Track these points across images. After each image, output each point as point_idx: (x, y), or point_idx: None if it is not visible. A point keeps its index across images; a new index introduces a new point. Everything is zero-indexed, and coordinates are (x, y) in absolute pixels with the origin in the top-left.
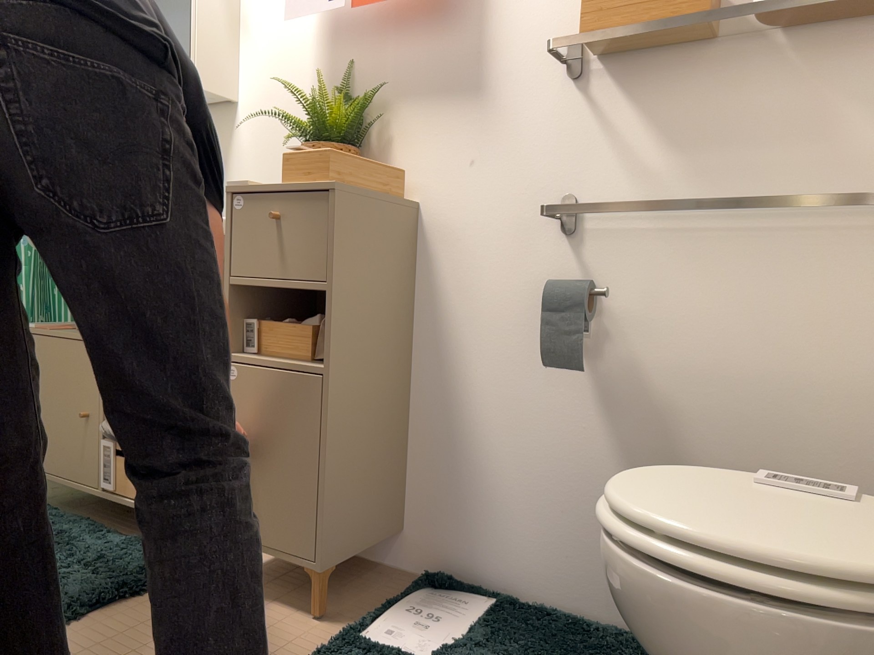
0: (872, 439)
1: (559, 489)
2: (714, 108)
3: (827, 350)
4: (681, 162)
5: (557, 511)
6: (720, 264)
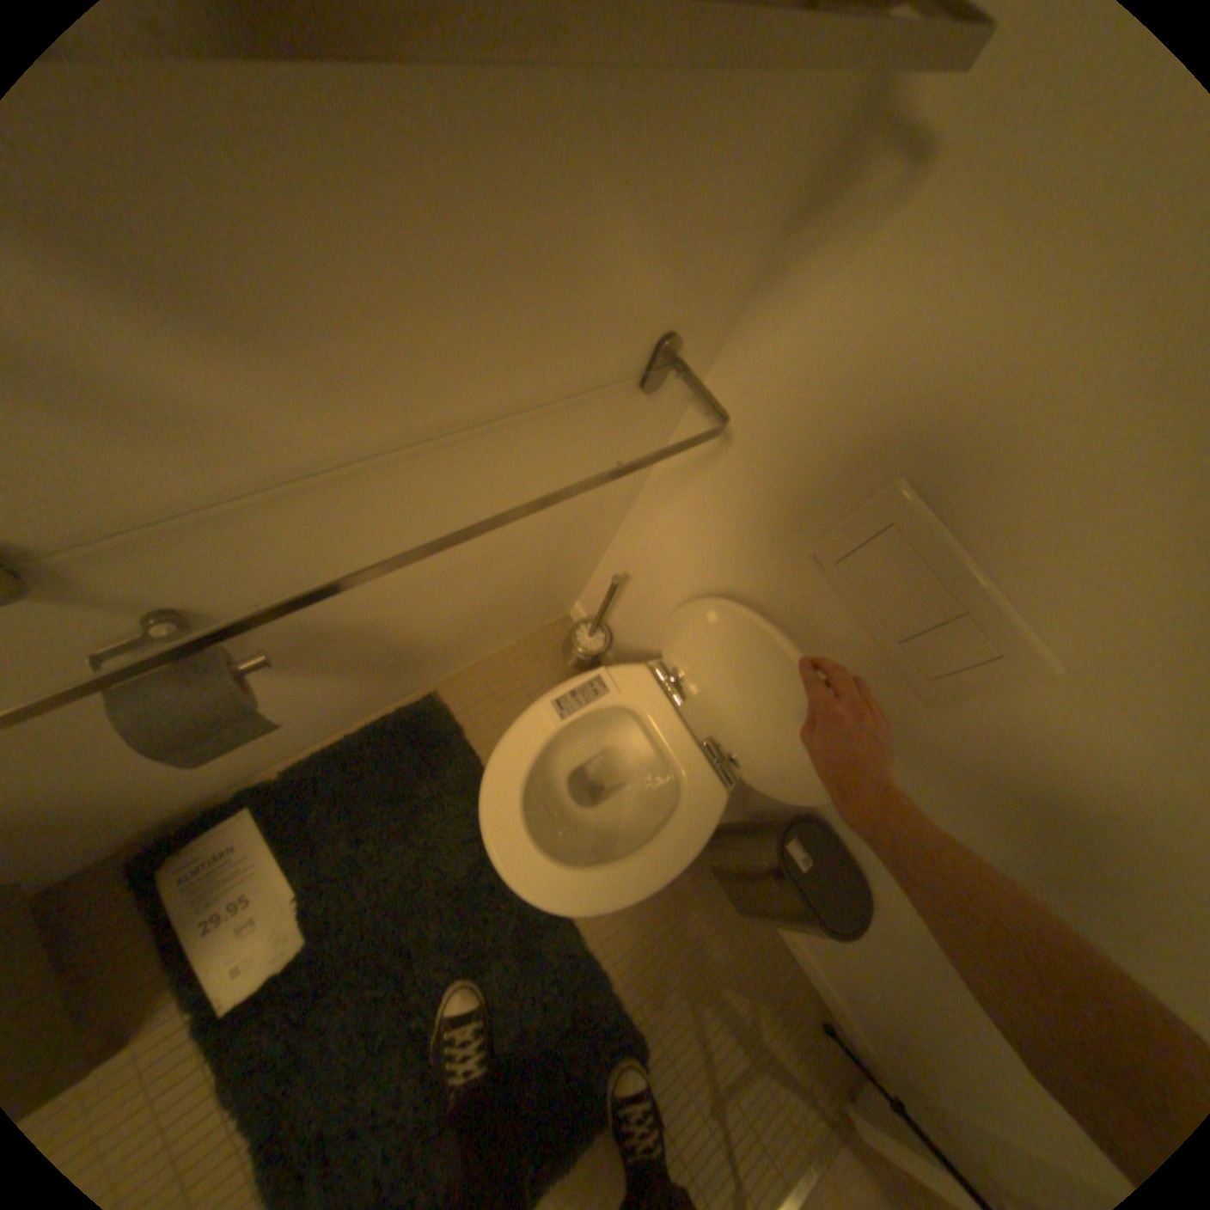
0: (555, 542)
1: None
2: (327, 193)
3: None
4: (273, 358)
5: None
6: (405, 491)
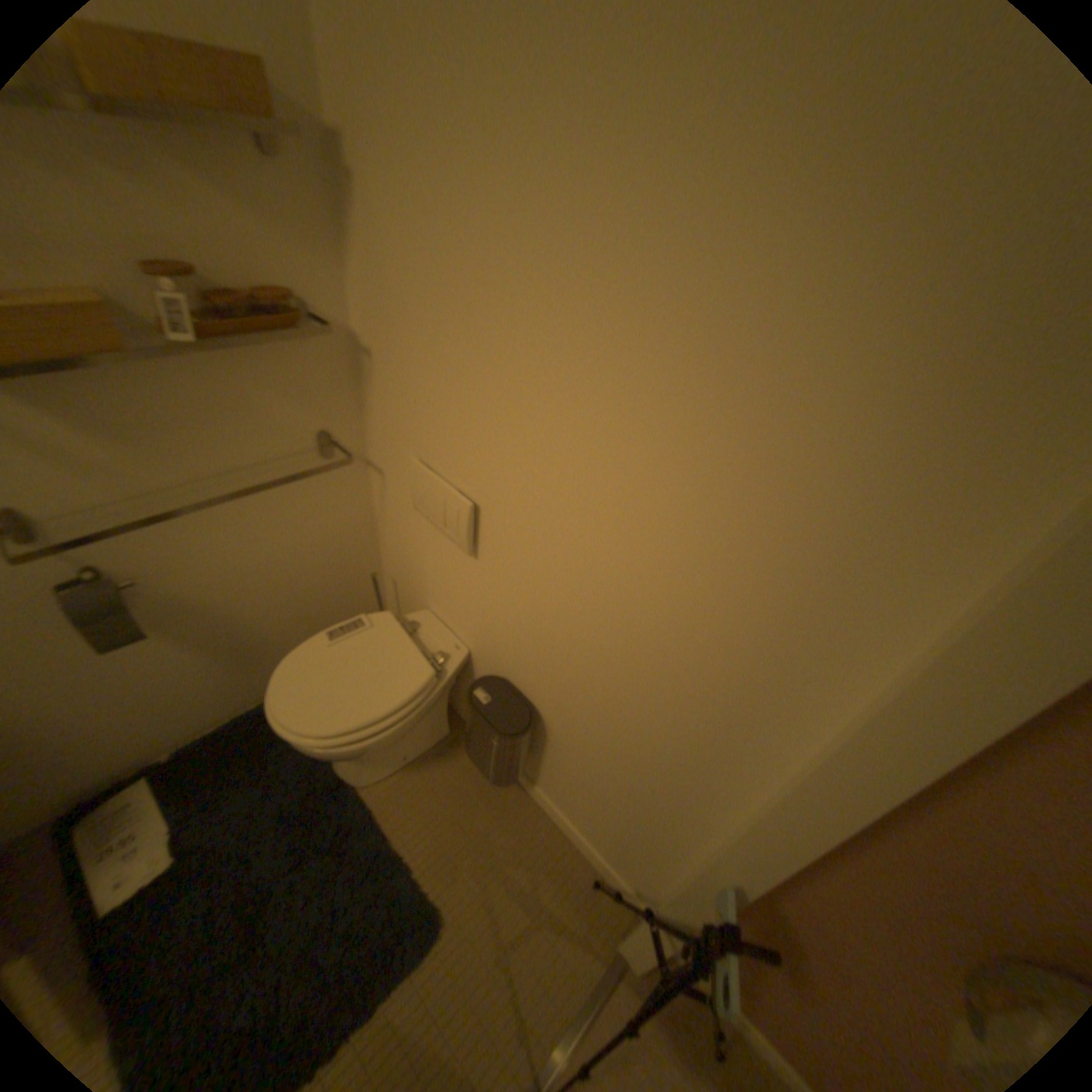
0: (328, 559)
1: (142, 695)
2: (139, 400)
3: (293, 532)
4: (128, 450)
5: (149, 705)
6: (203, 513)
